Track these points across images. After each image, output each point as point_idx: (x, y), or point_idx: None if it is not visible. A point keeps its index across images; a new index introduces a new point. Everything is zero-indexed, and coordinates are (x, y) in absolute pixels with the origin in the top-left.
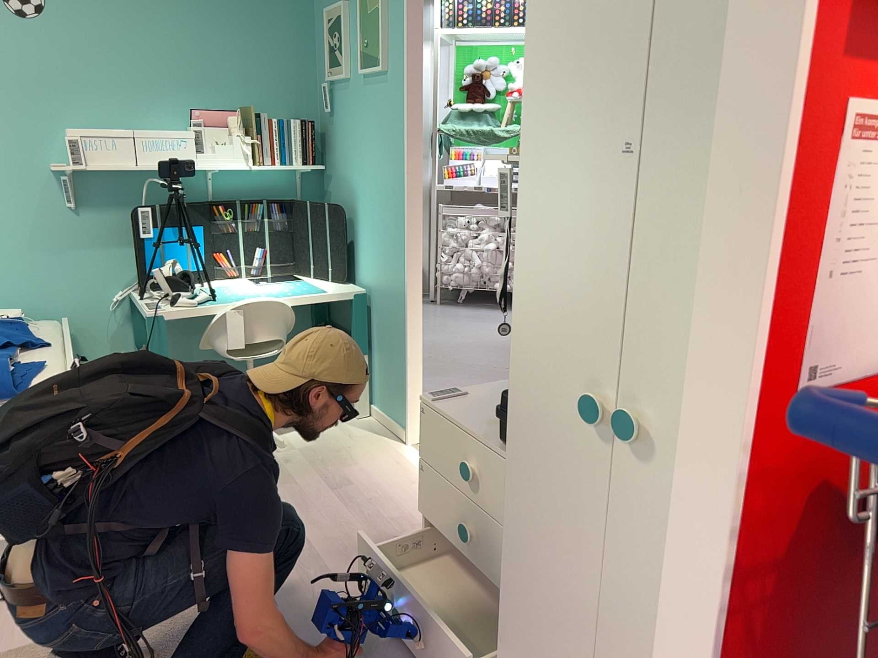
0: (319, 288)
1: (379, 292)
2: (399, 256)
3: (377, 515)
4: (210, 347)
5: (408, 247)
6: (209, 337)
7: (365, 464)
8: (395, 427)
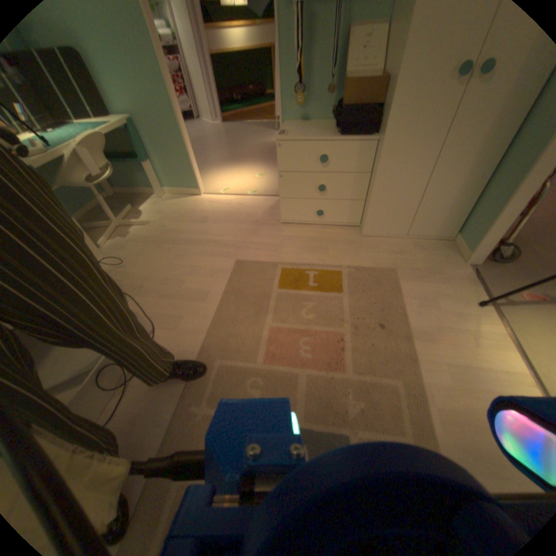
0: (99, 122)
1: (141, 113)
2: (155, 78)
3: (237, 219)
4: (63, 184)
5: (163, 68)
6: (62, 176)
7: (198, 209)
8: (188, 190)
